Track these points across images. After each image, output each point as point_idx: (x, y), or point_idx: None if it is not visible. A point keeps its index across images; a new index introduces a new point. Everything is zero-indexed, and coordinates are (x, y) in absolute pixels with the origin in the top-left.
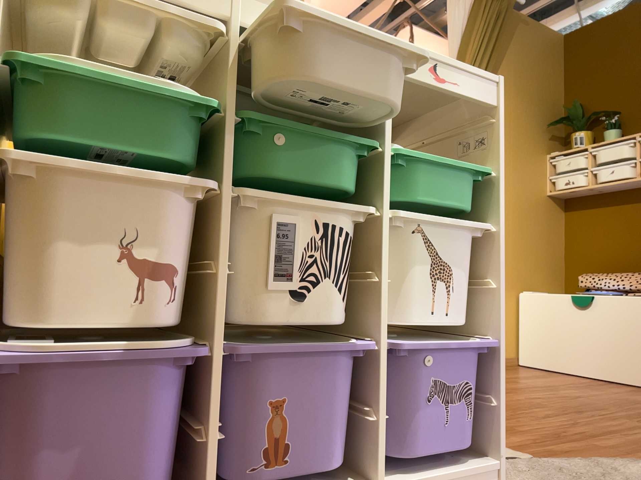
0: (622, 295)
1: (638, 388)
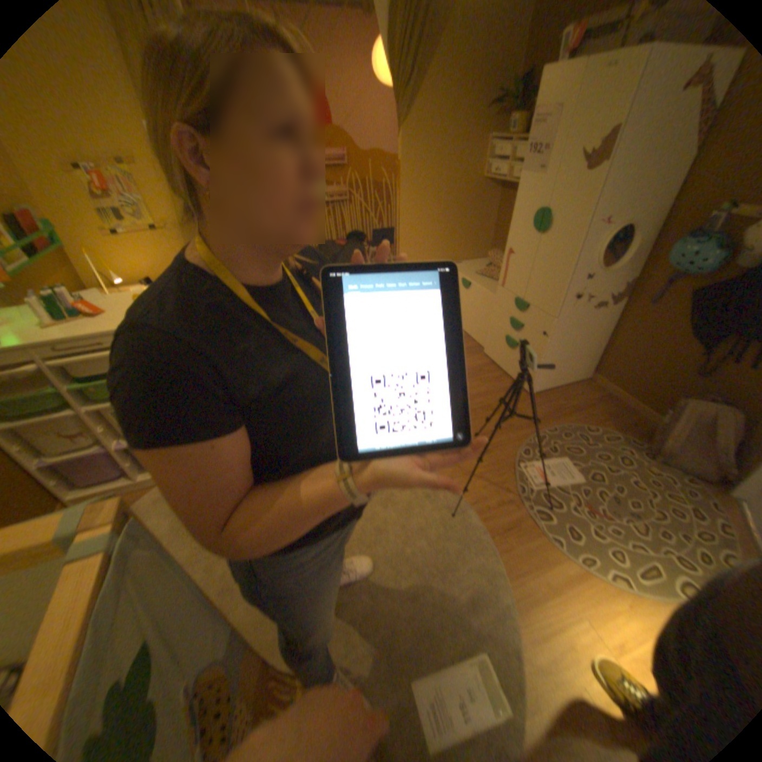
0: (487, 289)
1: (474, 349)
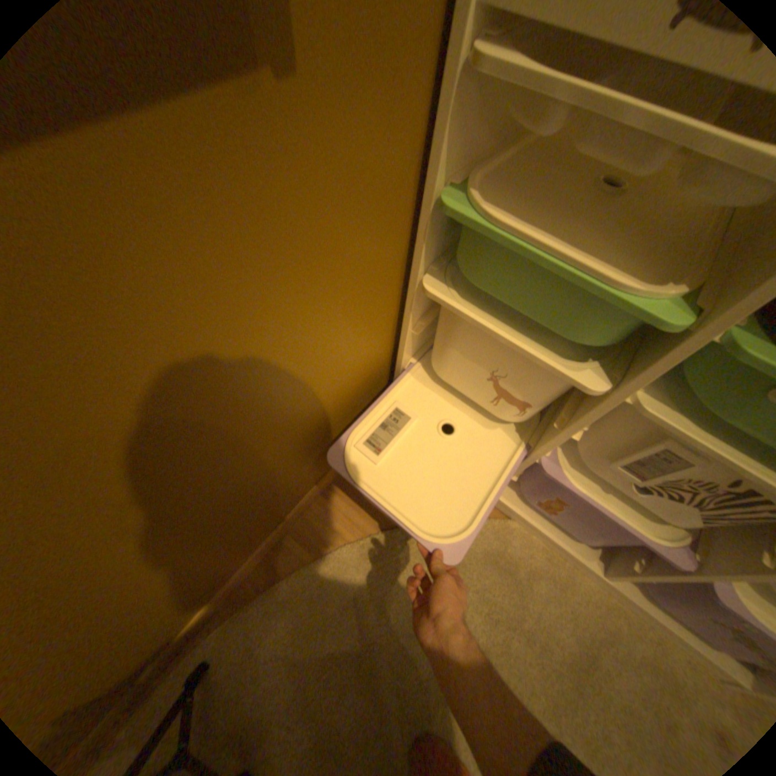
0: None
1: None
